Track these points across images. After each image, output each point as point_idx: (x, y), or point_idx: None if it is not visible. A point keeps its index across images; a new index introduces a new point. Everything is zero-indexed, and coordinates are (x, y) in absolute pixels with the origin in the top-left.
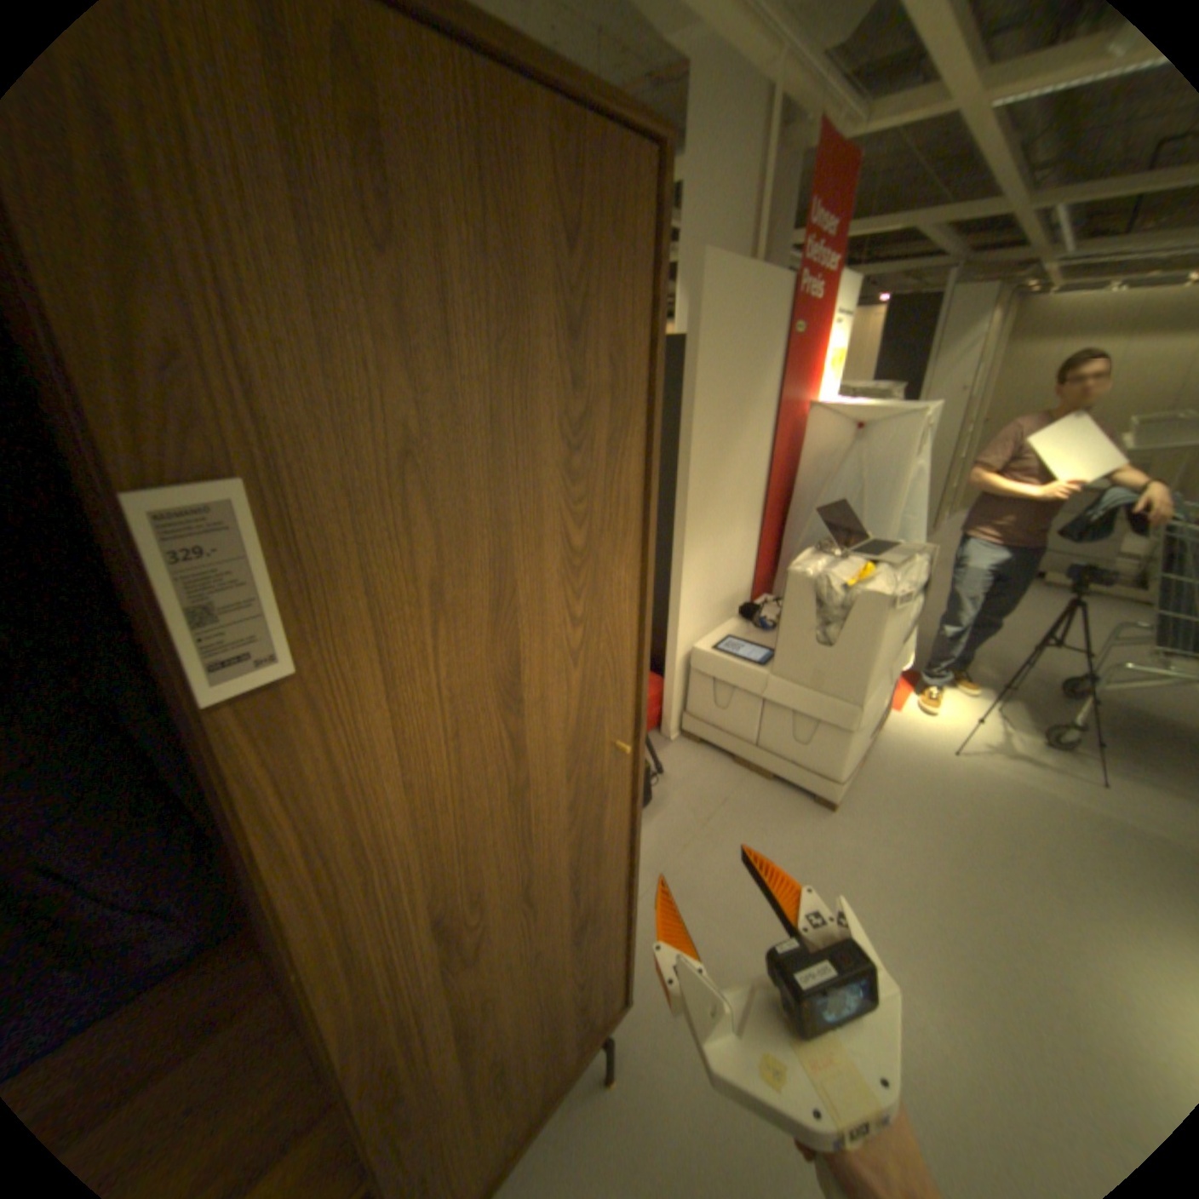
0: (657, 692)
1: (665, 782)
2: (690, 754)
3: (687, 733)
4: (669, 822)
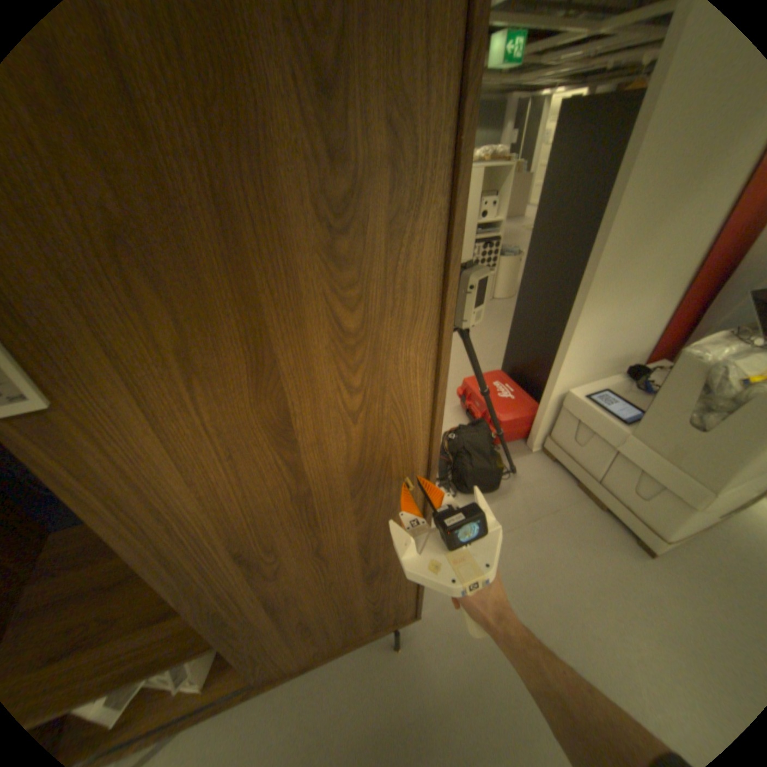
0: (532, 415)
1: (515, 480)
2: (544, 467)
3: (547, 451)
4: (506, 509)
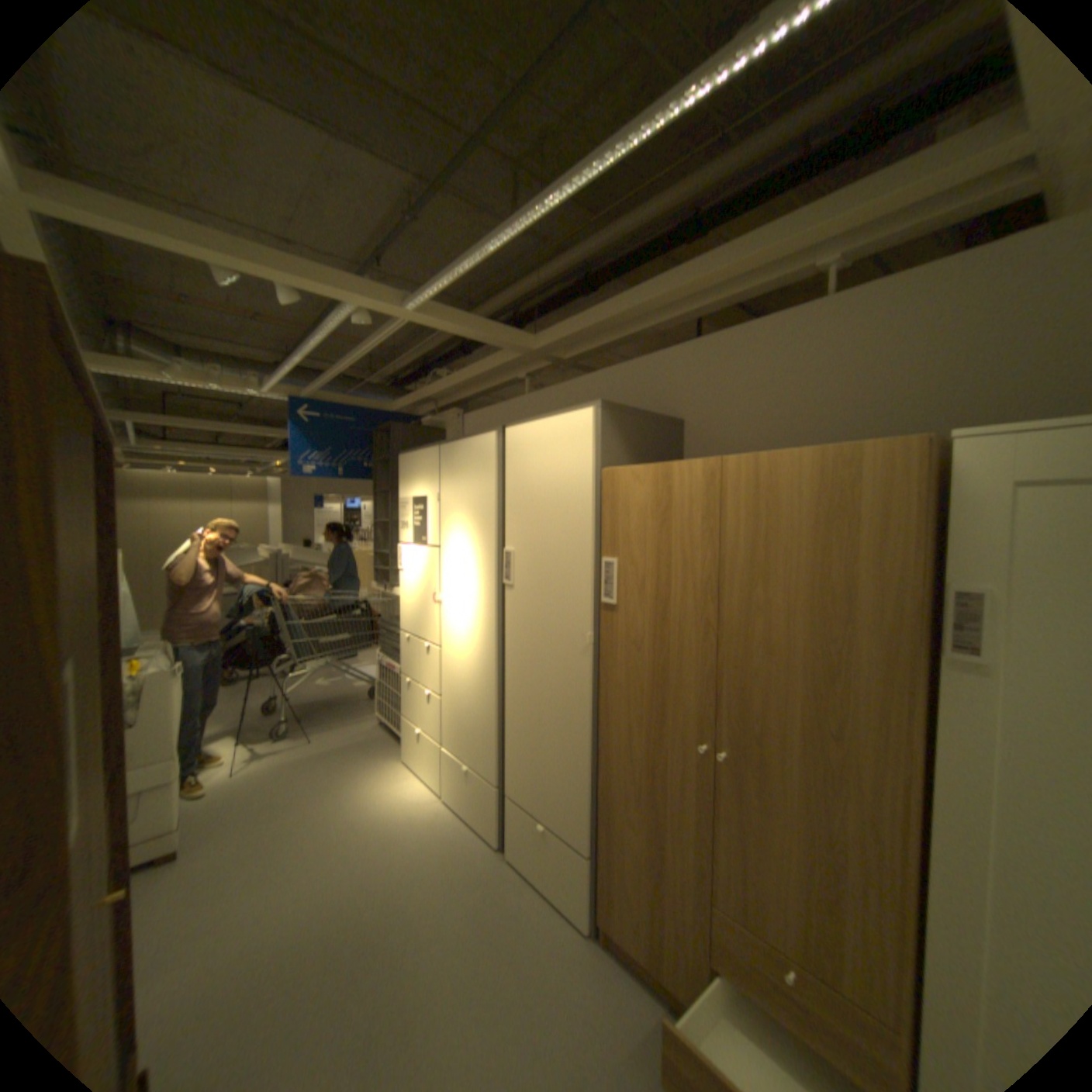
0: None
1: None
2: None
3: None
4: None
